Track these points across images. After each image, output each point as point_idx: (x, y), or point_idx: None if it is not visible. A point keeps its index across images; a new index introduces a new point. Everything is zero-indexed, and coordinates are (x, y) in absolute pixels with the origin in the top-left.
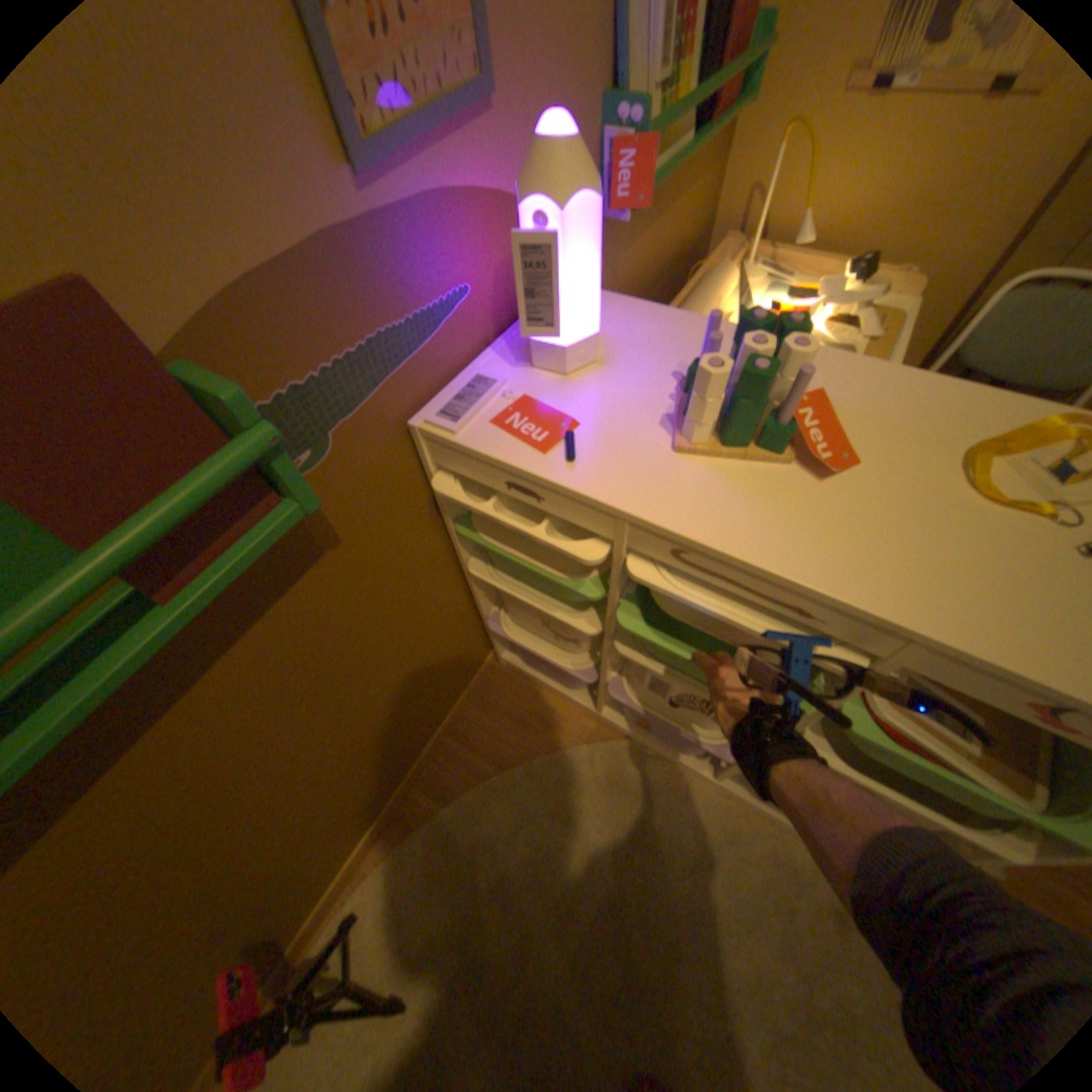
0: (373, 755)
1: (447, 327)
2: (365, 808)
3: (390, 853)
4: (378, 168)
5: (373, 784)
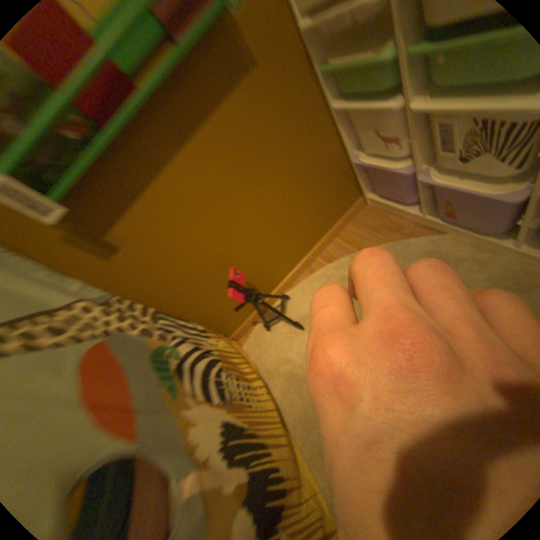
0: (292, 220)
1: None
2: (292, 252)
3: (304, 279)
4: None
5: (294, 239)
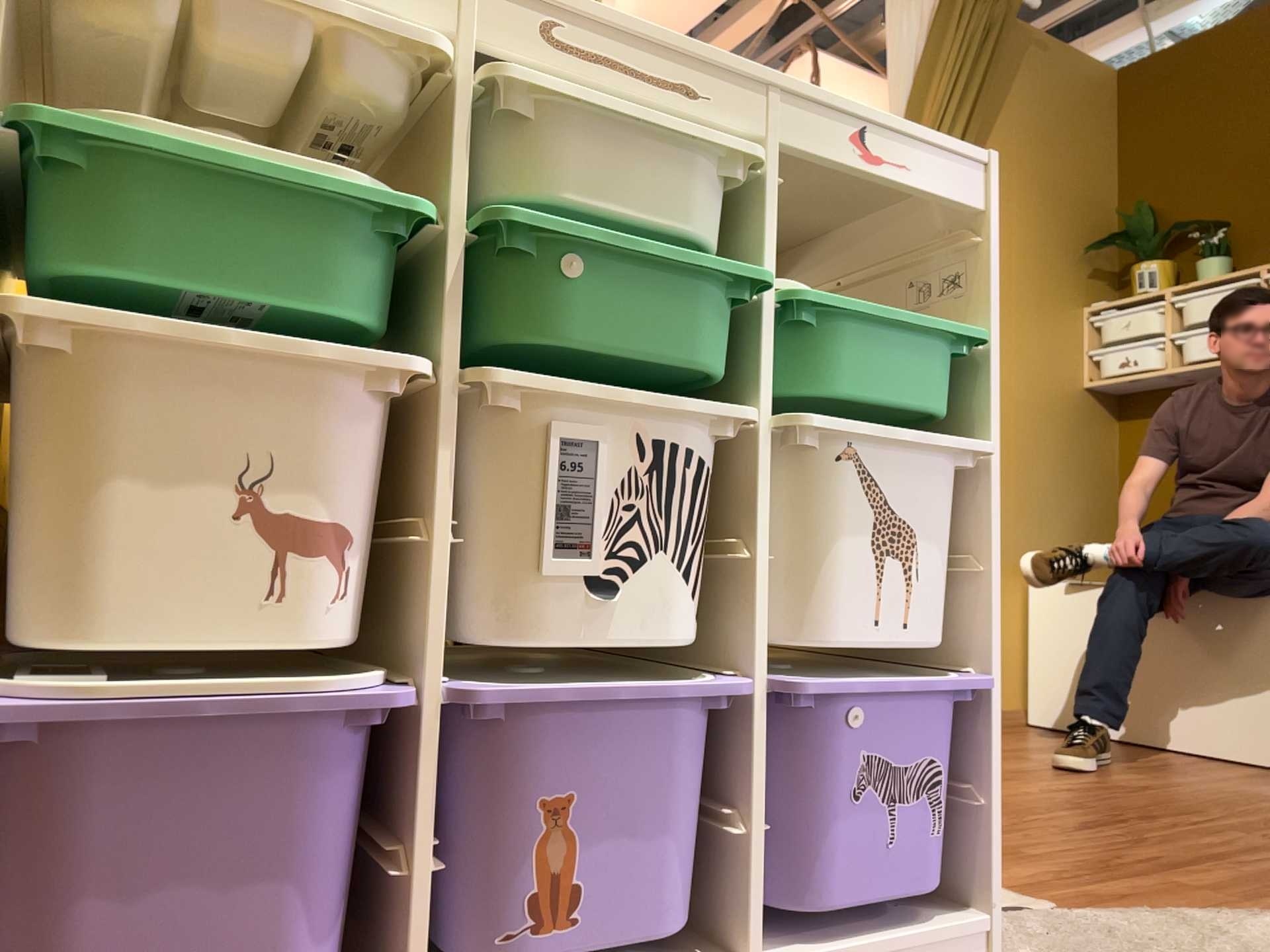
0: None
1: None
2: None
3: None
4: None
5: None
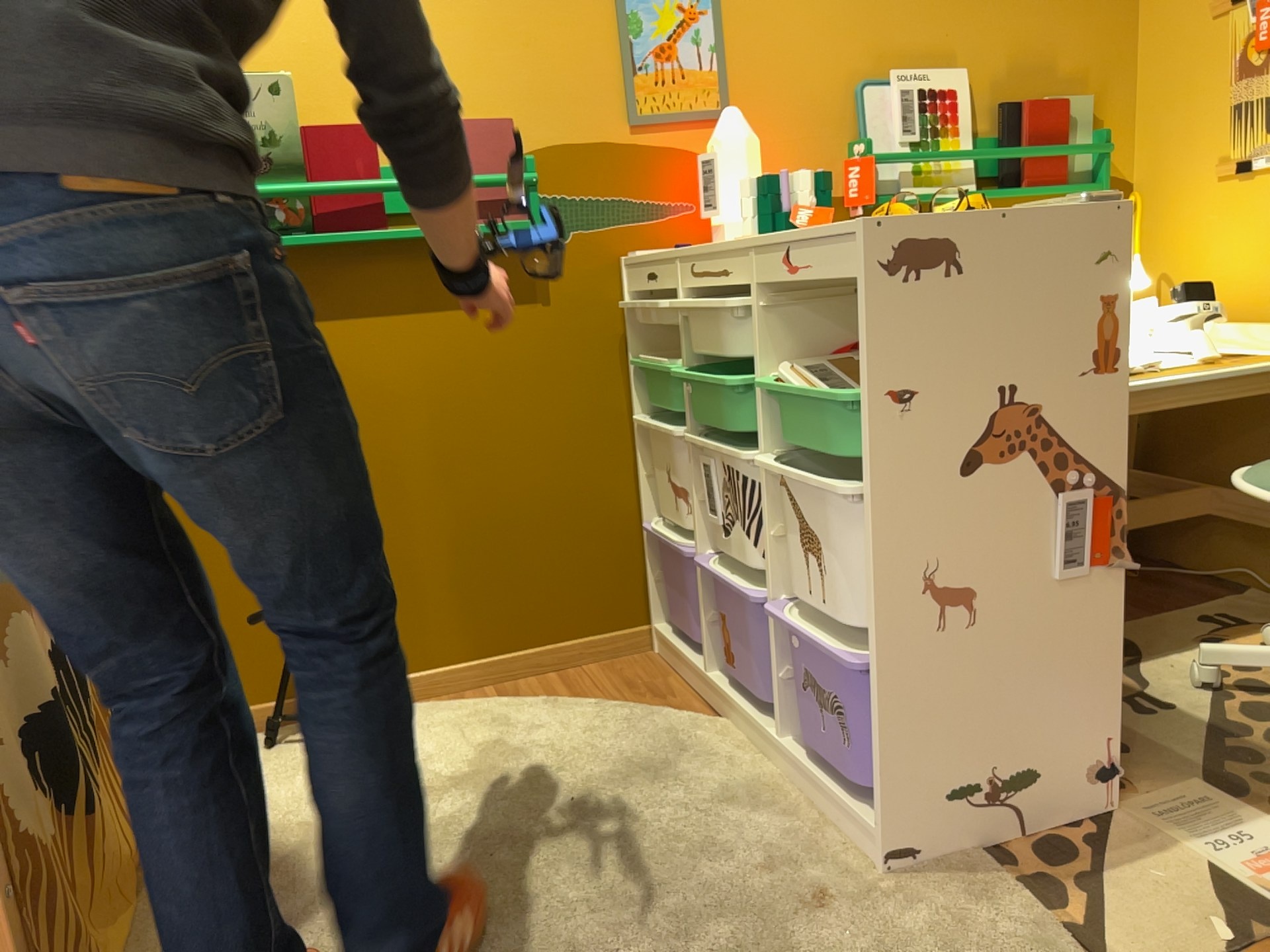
0: (482, 553)
1: (670, 221)
2: (444, 623)
3: (429, 701)
4: (643, 129)
5: (465, 598)
